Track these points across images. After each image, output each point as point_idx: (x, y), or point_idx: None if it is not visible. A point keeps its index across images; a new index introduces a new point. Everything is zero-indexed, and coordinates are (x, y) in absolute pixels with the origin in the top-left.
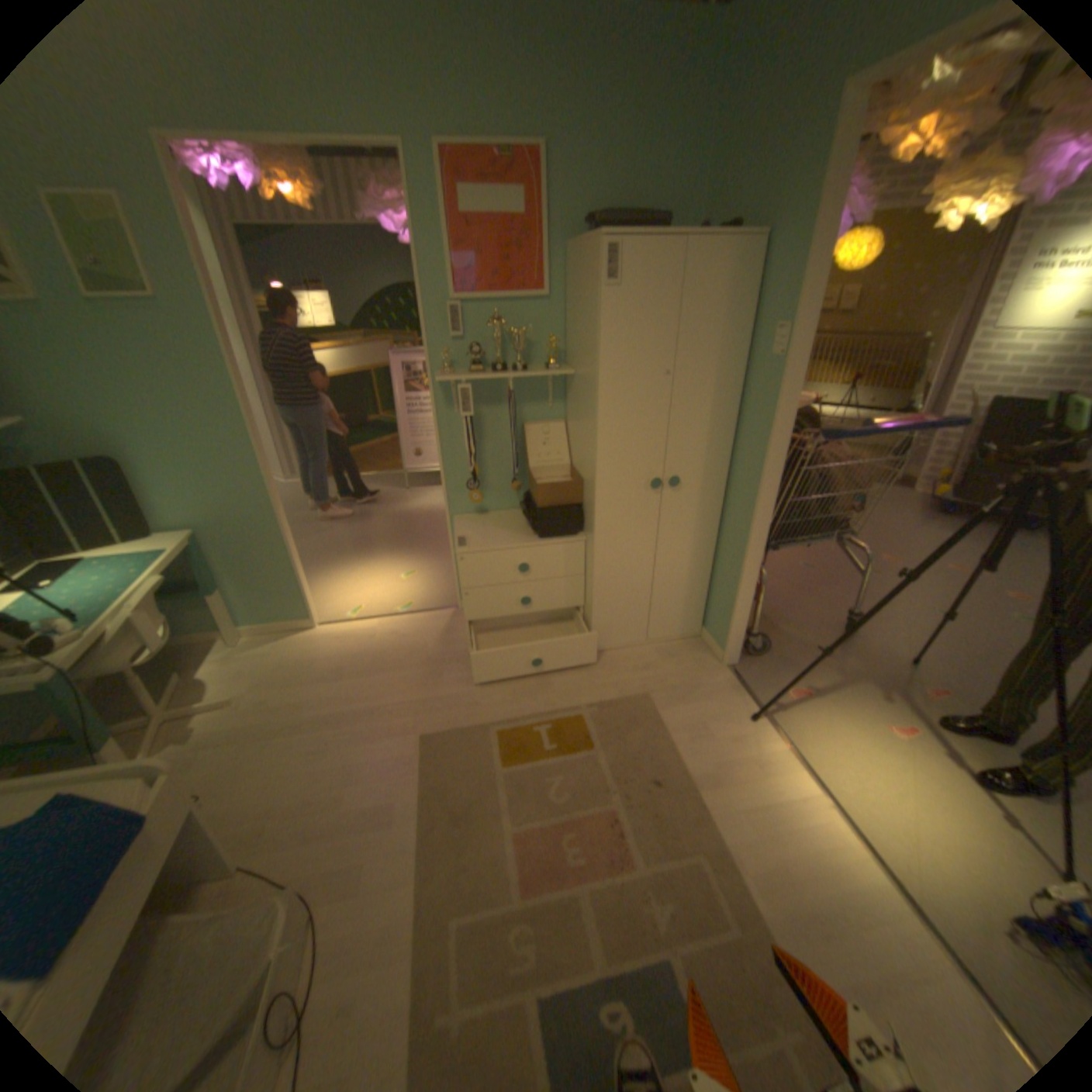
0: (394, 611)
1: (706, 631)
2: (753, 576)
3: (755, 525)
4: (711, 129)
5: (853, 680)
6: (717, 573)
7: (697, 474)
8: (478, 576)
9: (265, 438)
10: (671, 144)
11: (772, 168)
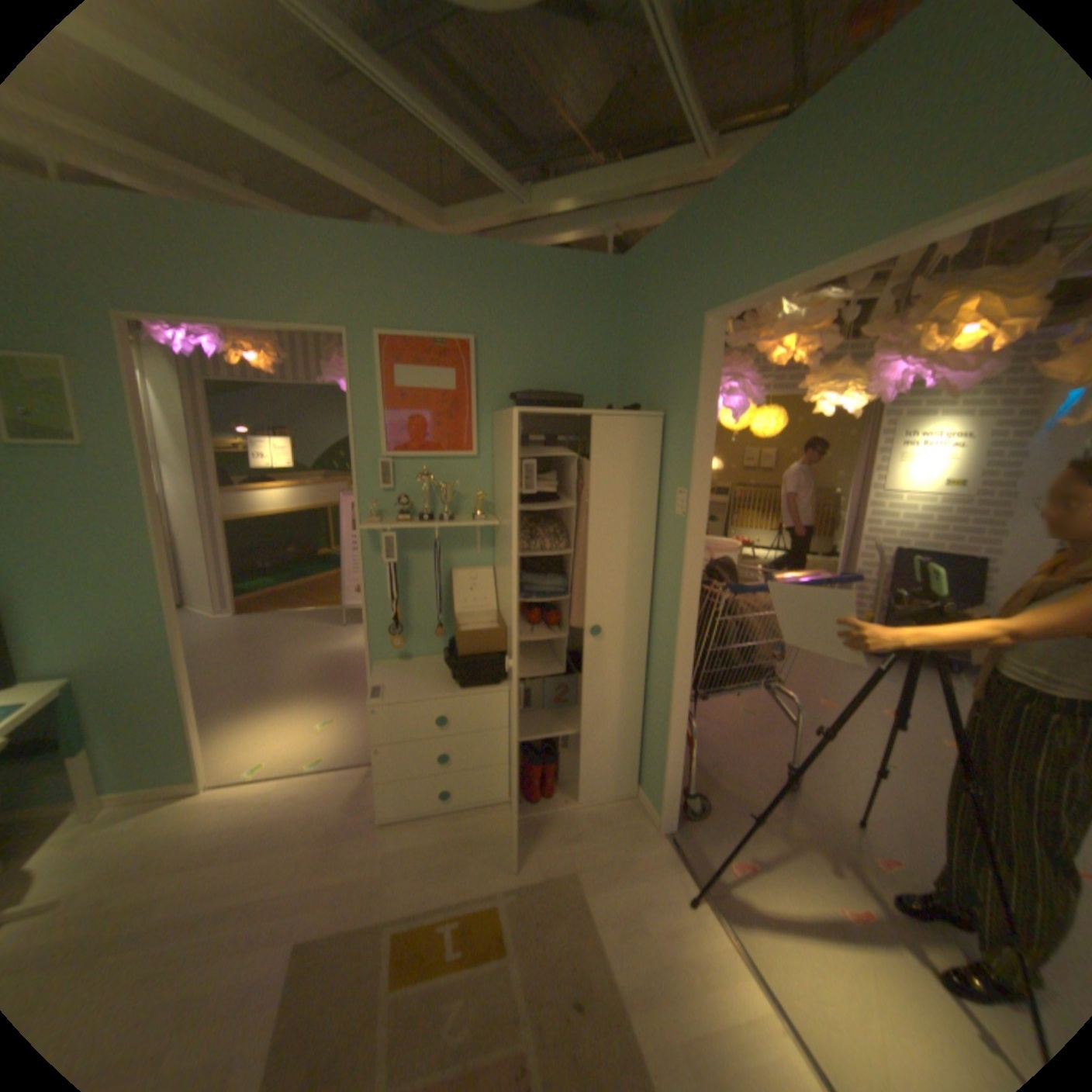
0: (300, 769)
1: (643, 791)
2: (681, 730)
3: (677, 676)
4: (616, 335)
5: (800, 849)
6: (649, 725)
7: (619, 623)
8: (391, 730)
9: (200, 571)
10: (583, 344)
11: (662, 367)
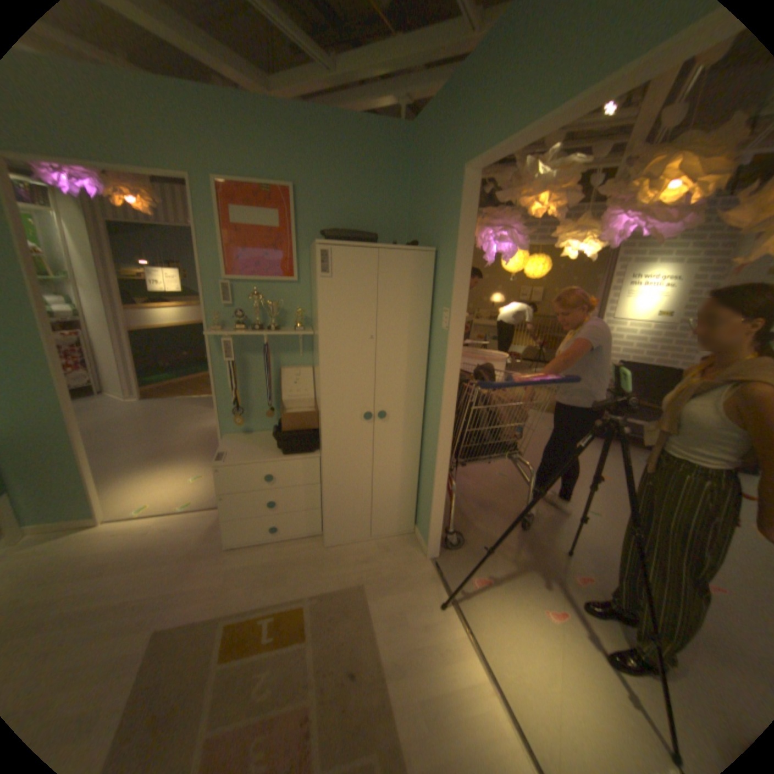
0: (173, 510)
1: (417, 529)
2: (442, 487)
3: (439, 448)
4: (407, 188)
5: (524, 570)
6: (422, 483)
7: (400, 409)
8: (231, 484)
9: (112, 368)
10: (381, 194)
11: (436, 212)
